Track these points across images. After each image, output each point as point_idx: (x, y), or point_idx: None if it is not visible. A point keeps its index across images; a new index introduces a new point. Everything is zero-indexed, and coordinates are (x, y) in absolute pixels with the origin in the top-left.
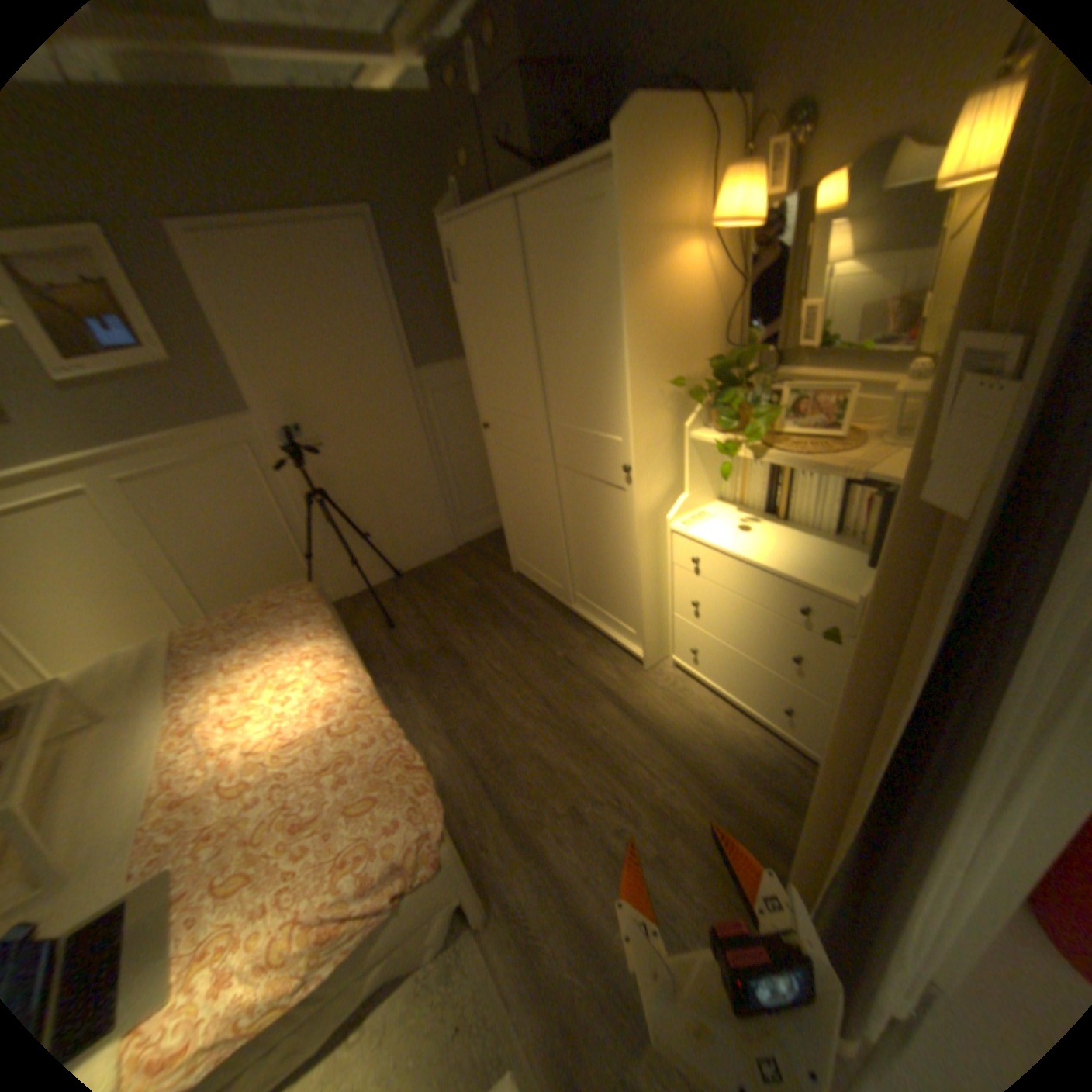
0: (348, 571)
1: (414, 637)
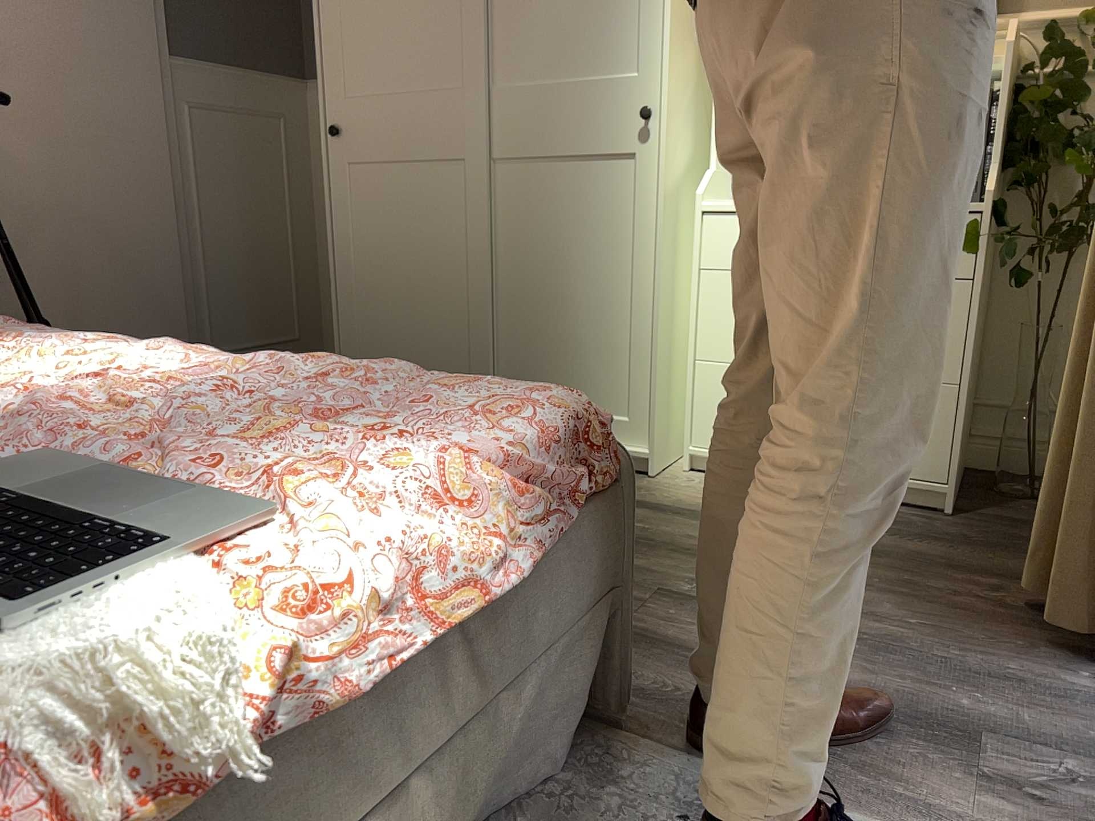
0: None
1: None
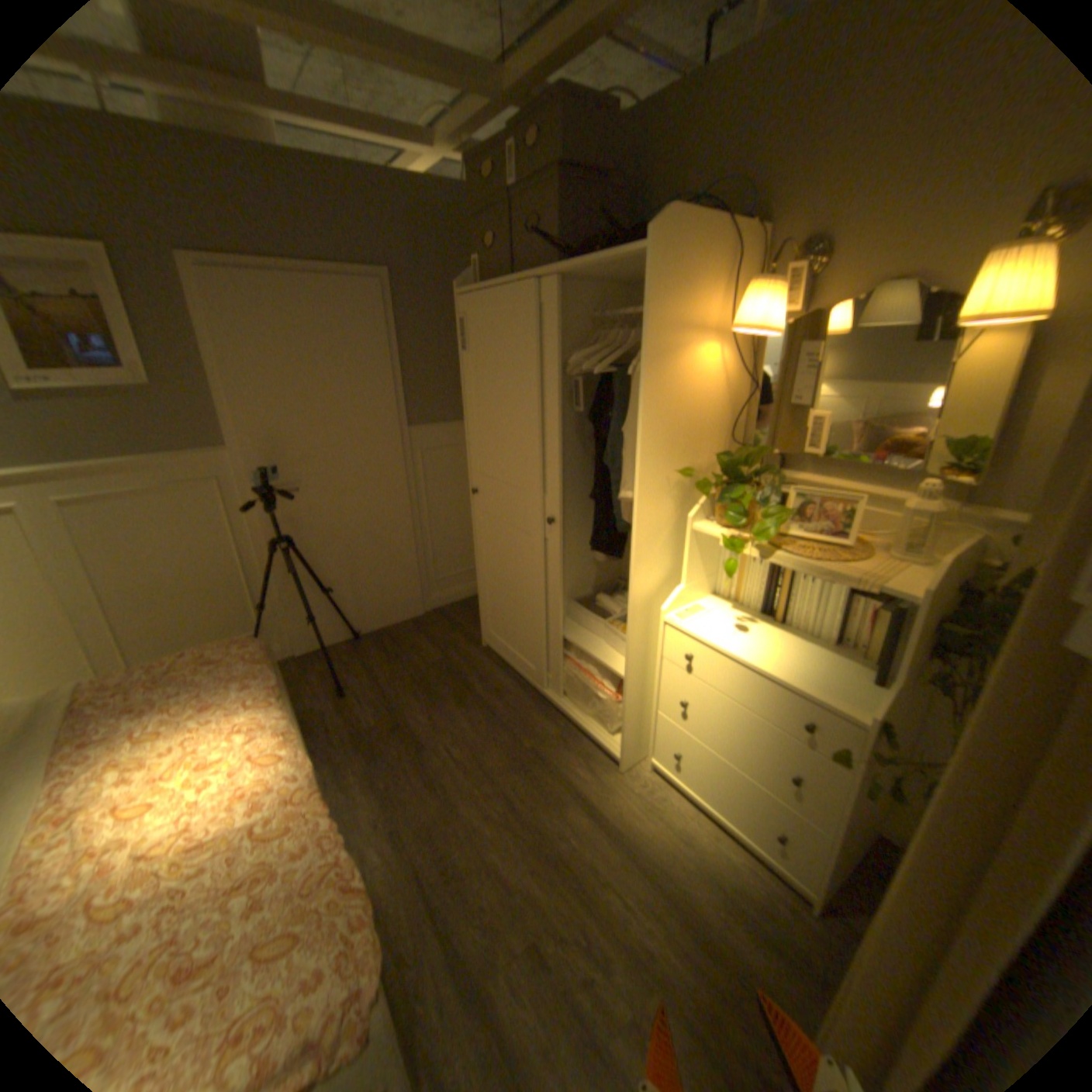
0: (298, 626)
1: (363, 709)
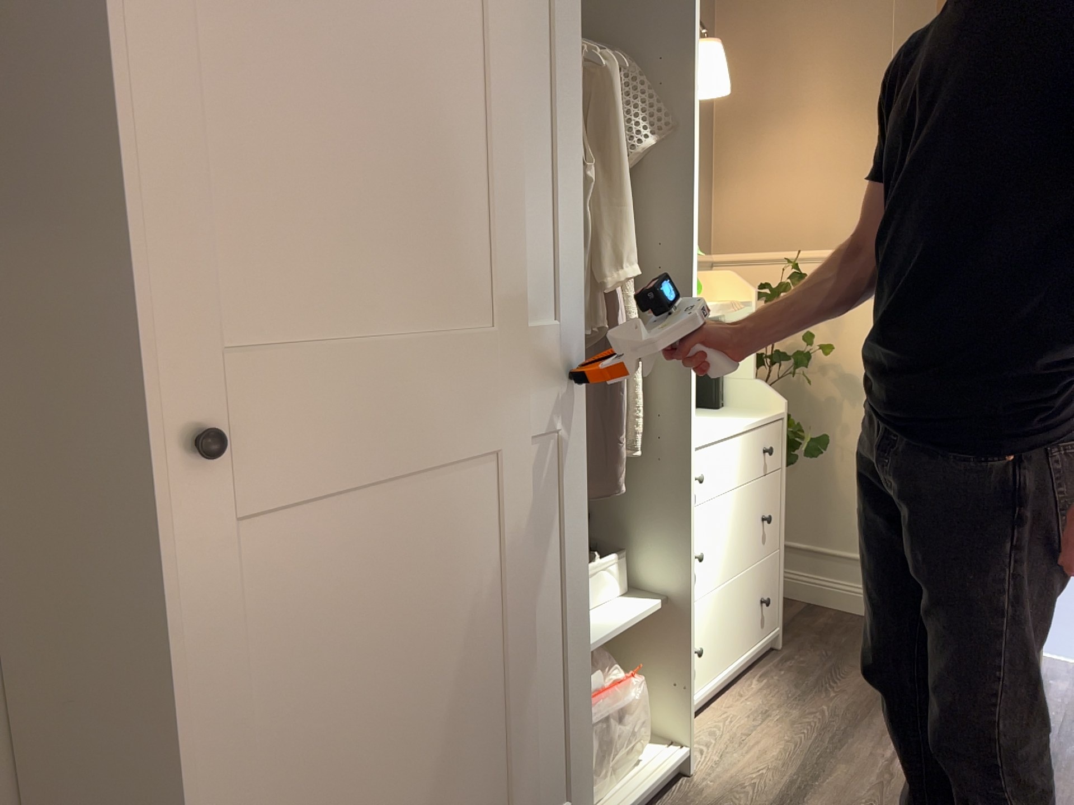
0: None
1: None
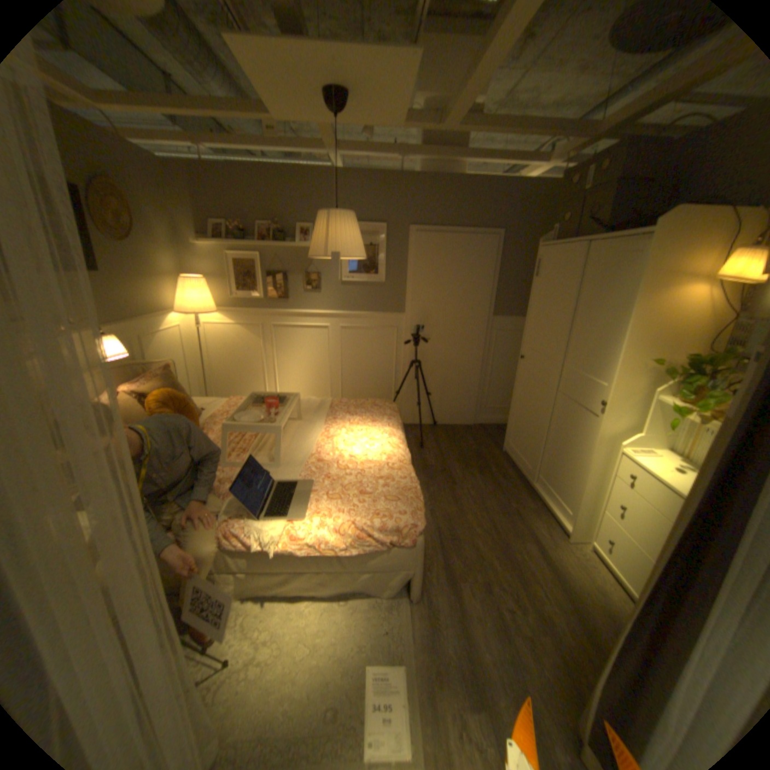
0: (410, 409)
1: (431, 457)
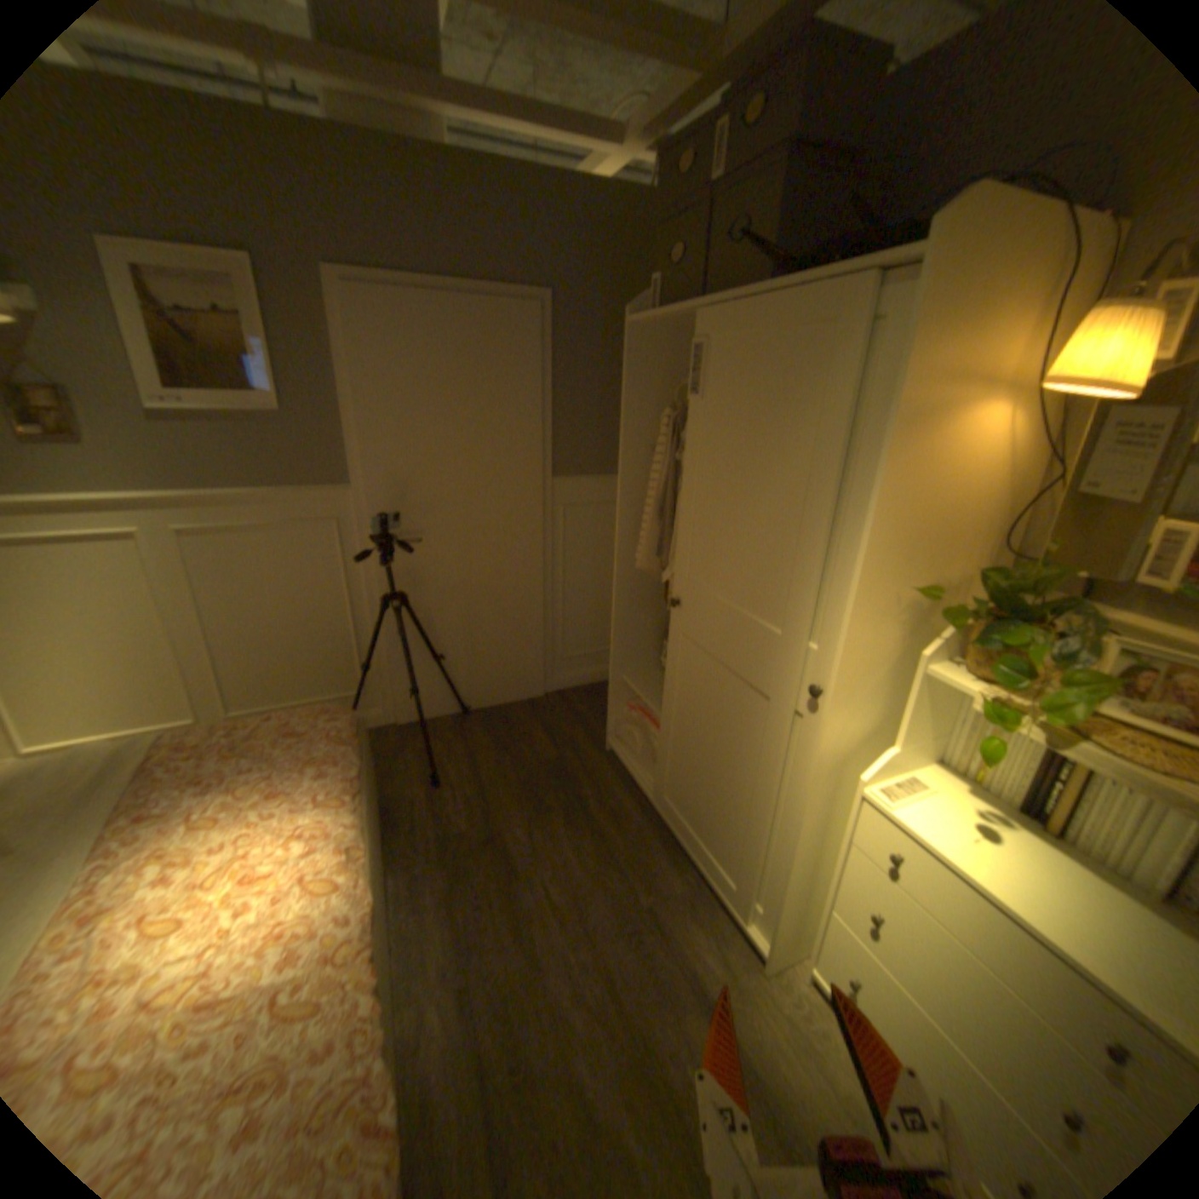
0: (405, 691)
1: (457, 807)
